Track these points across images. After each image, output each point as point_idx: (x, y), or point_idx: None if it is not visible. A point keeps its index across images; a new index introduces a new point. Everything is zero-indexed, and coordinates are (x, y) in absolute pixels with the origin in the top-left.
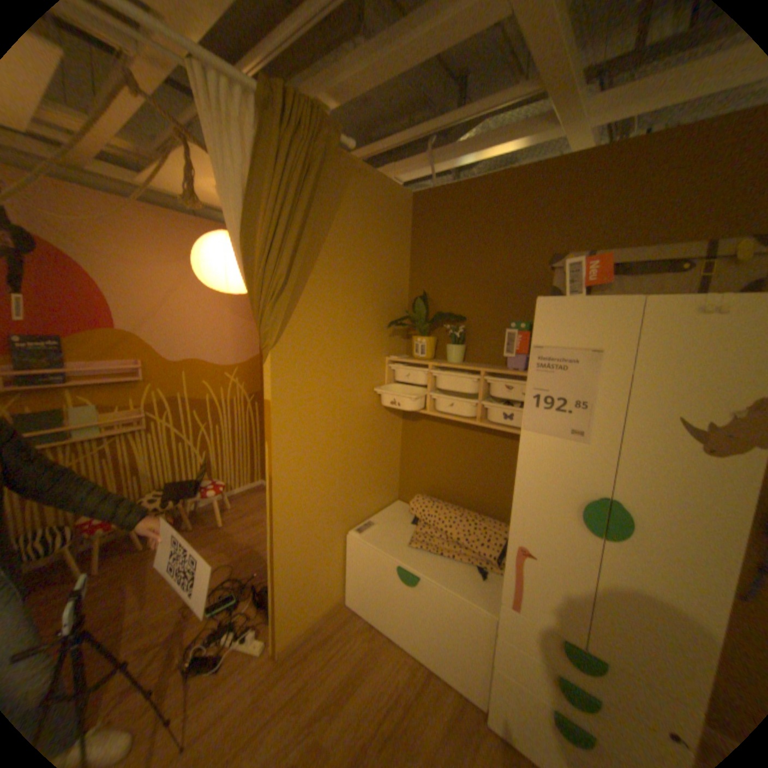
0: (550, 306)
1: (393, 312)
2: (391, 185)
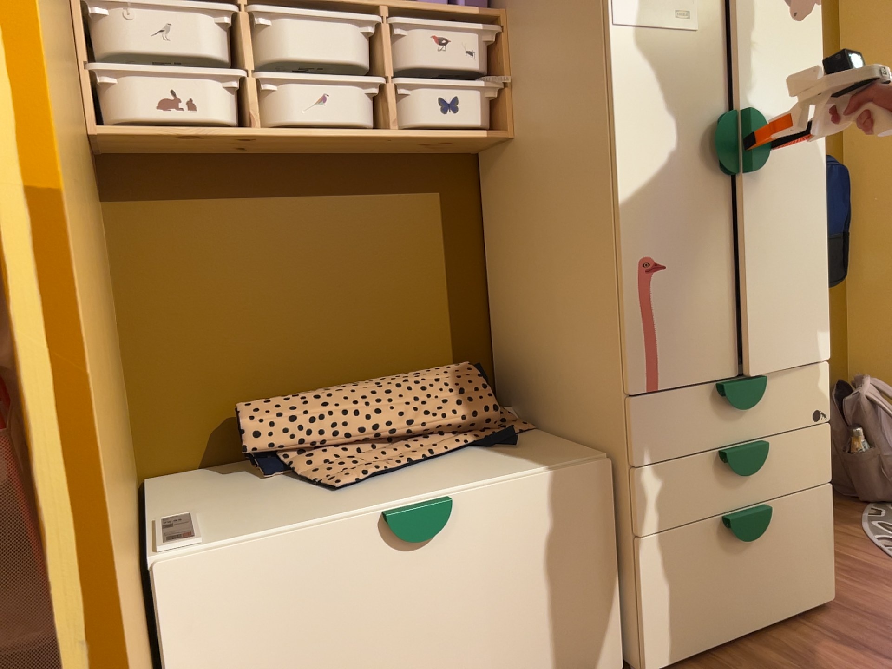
0: None
1: None
2: None
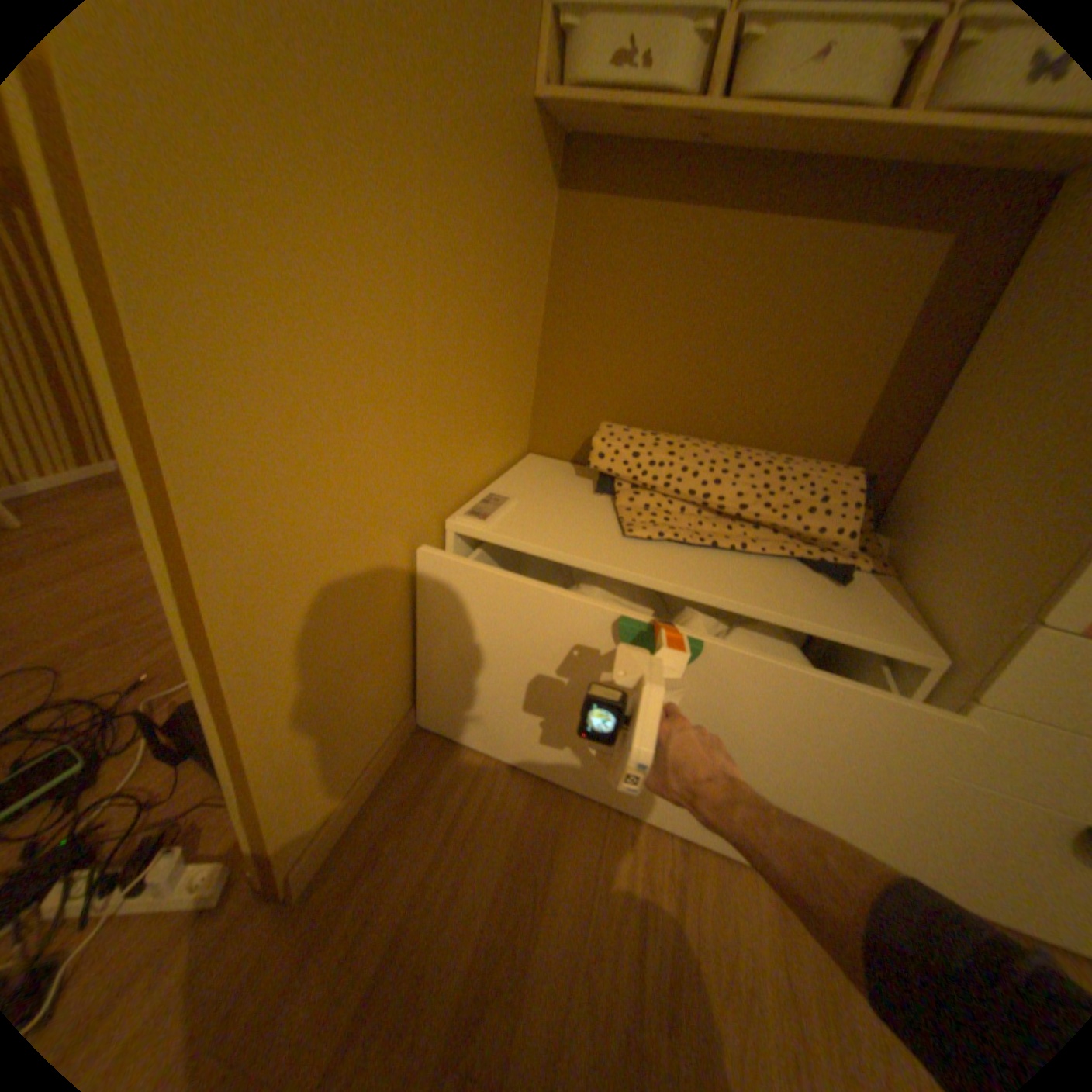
0: None
1: None
2: None
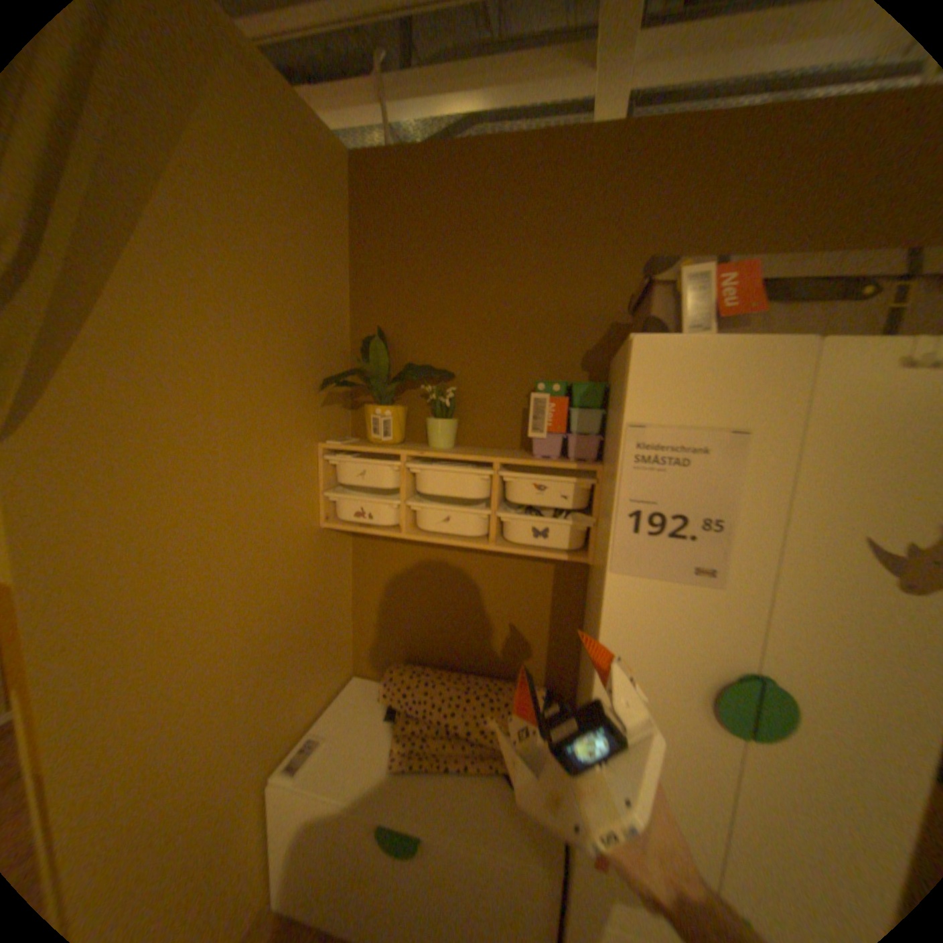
0: (658, 351)
1: (328, 361)
2: (309, 118)
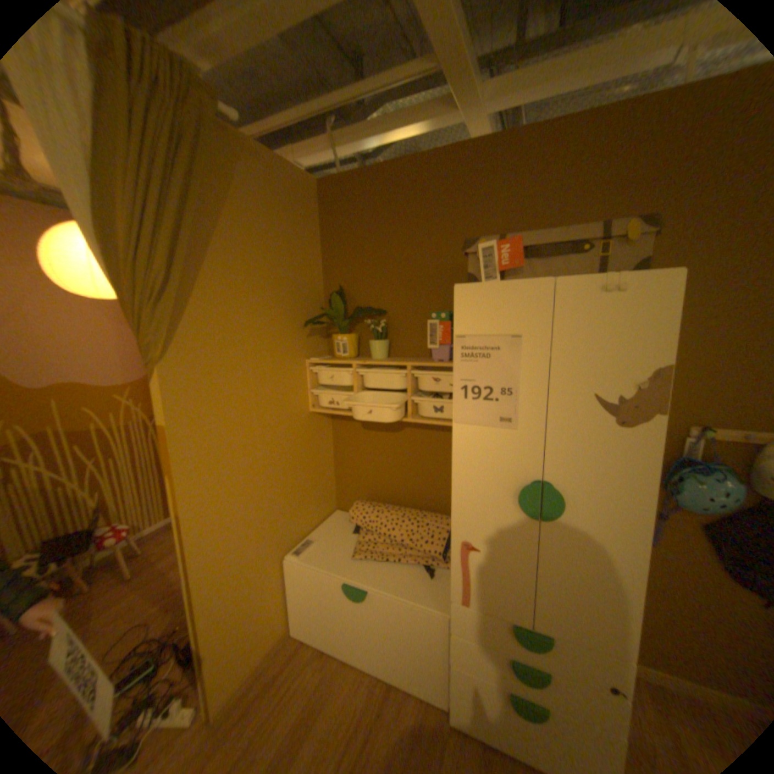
0: (468, 293)
1: (309, 310)
2: (290, 169)
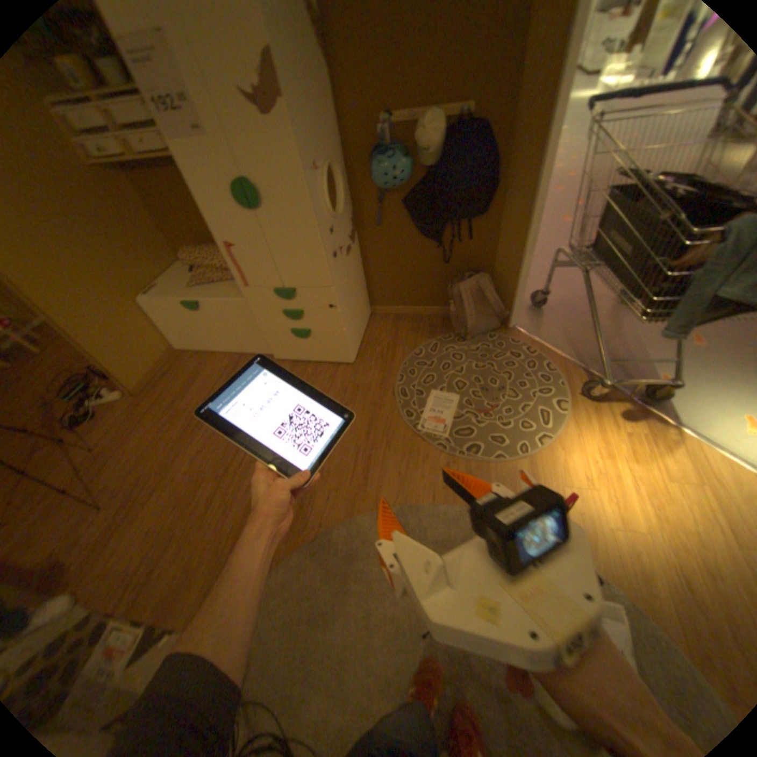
0: None
1: None
2: None
